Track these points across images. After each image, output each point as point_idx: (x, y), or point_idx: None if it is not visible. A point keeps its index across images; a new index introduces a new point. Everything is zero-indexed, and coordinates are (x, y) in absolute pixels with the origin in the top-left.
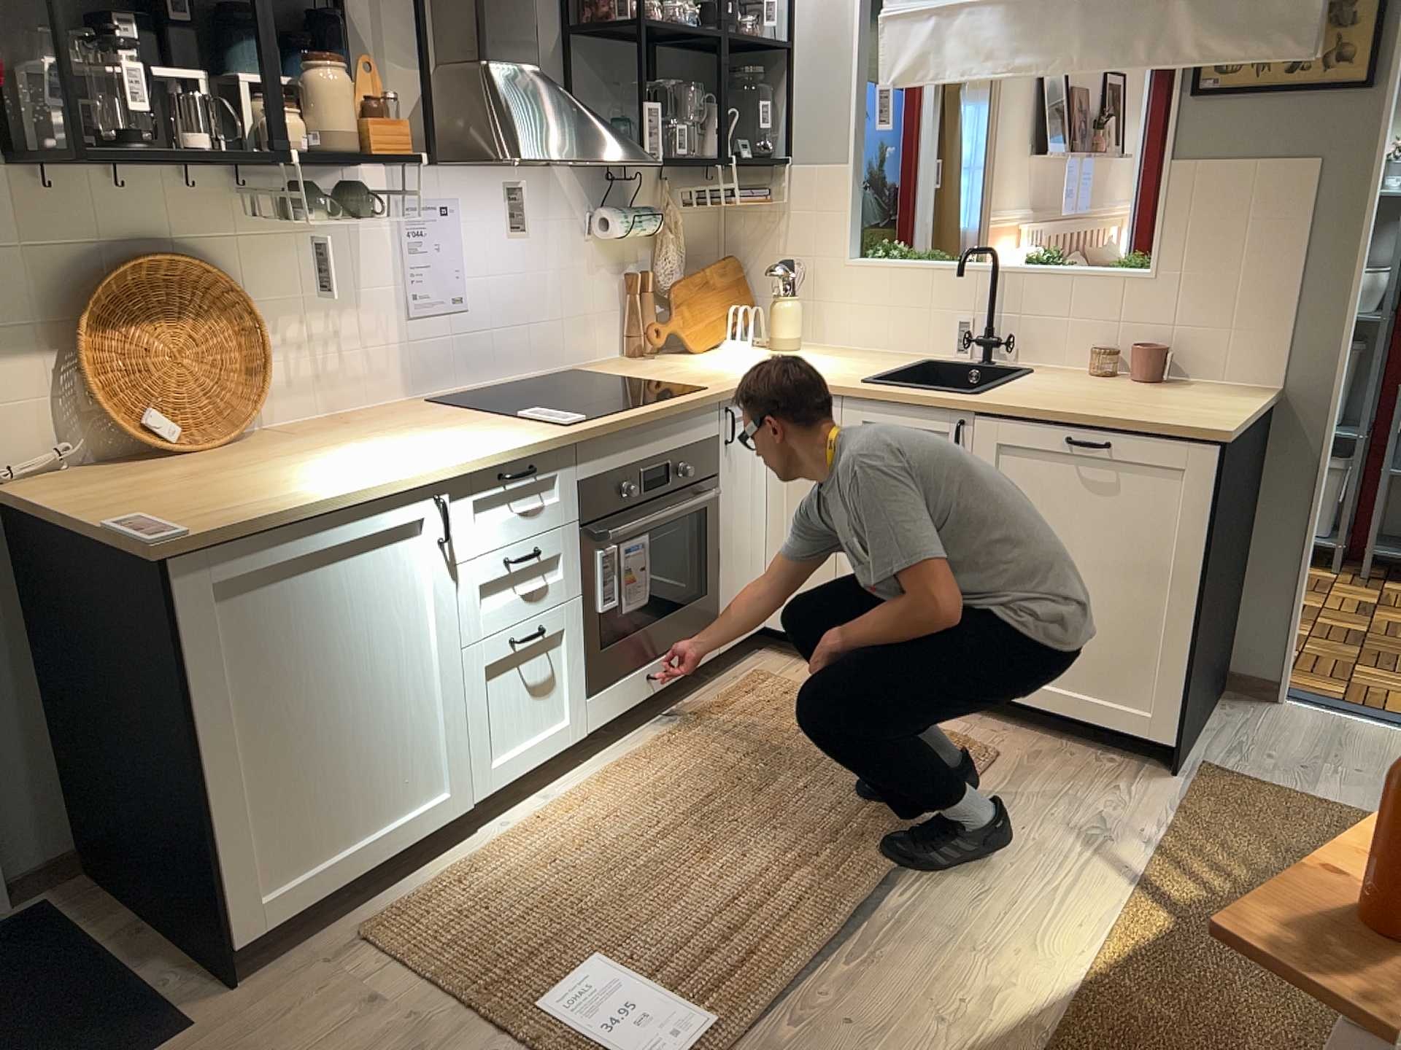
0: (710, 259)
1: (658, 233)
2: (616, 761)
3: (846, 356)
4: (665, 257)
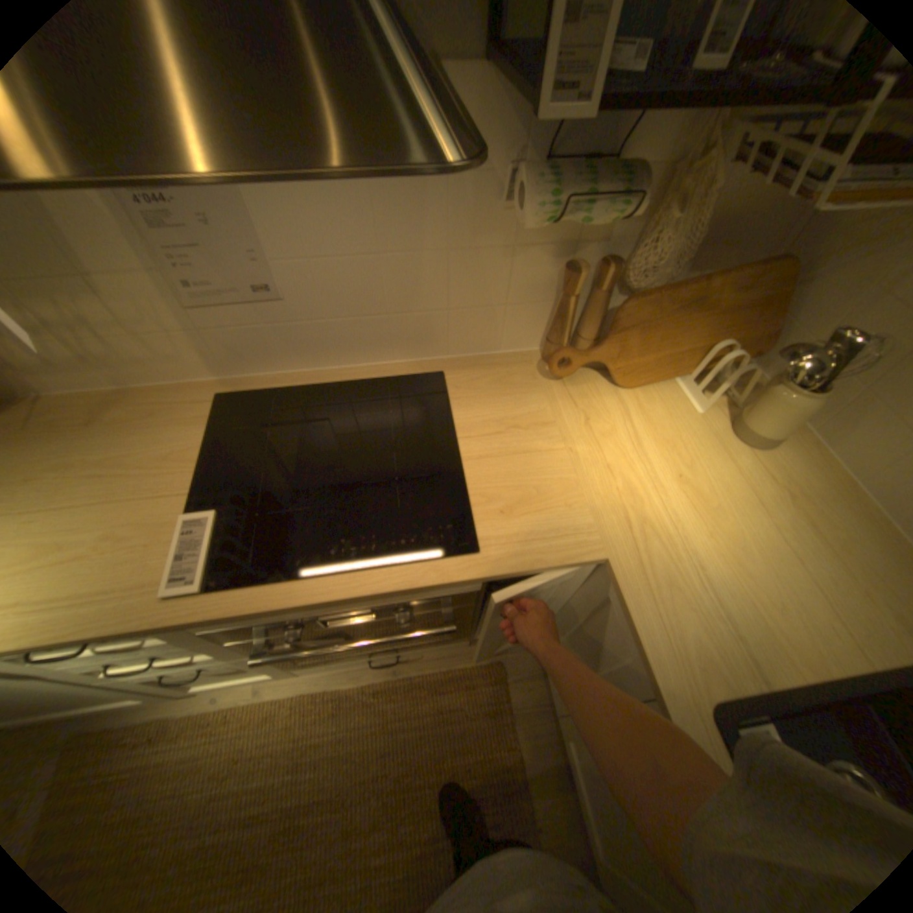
0: (764, 238)
1: (668, 194)
2: (321, 688)
3: (815, 522)
4: (665, 235)
